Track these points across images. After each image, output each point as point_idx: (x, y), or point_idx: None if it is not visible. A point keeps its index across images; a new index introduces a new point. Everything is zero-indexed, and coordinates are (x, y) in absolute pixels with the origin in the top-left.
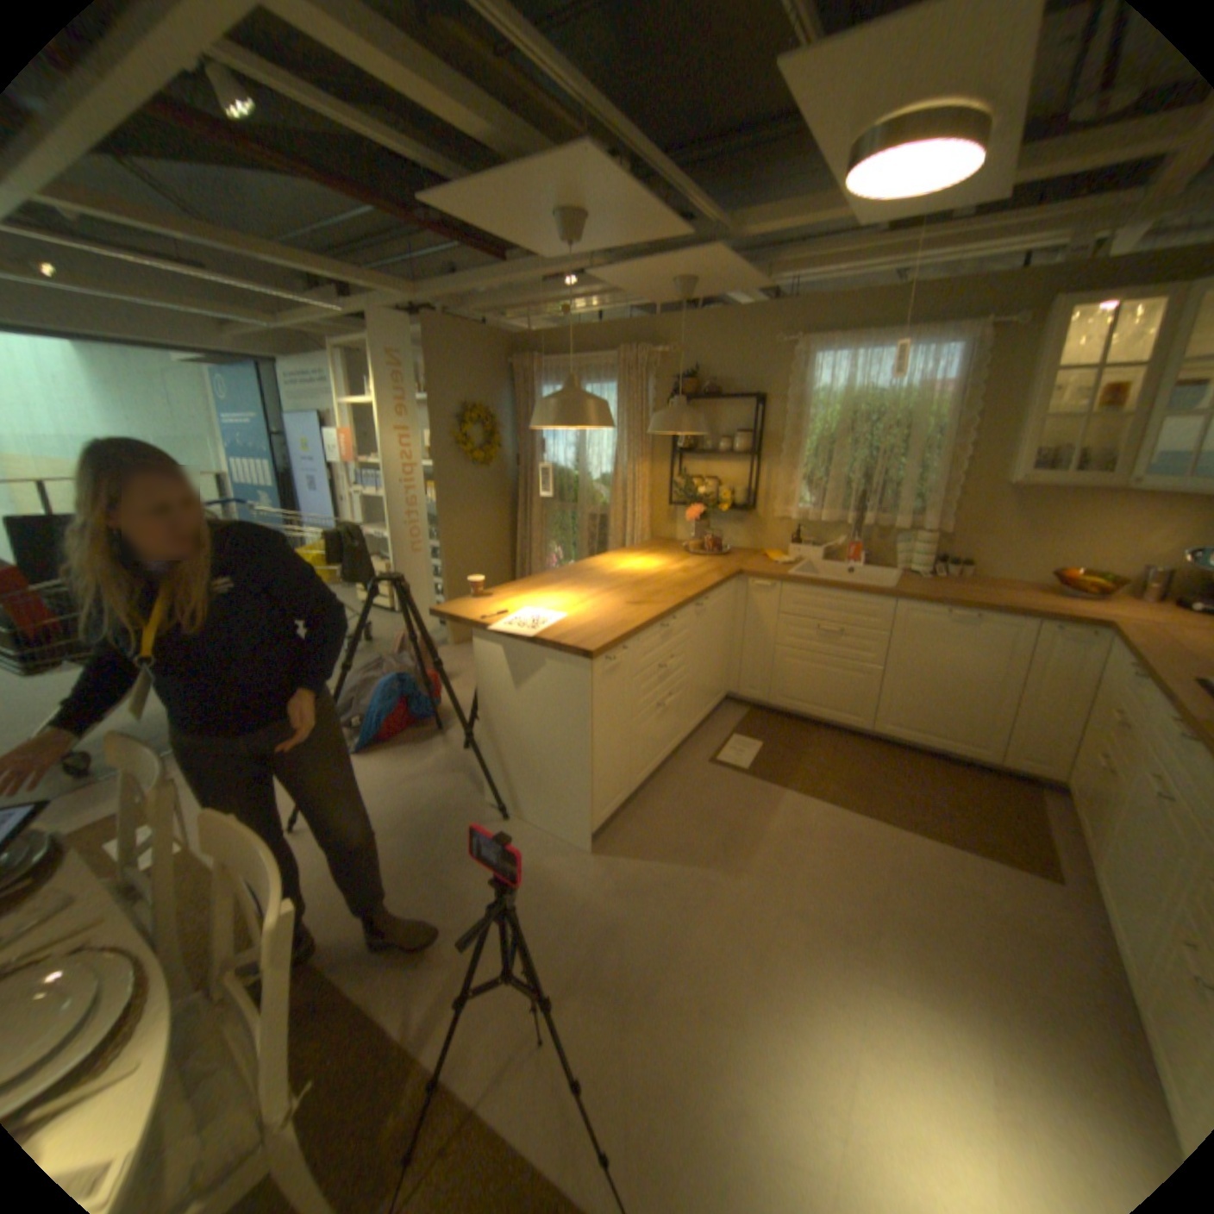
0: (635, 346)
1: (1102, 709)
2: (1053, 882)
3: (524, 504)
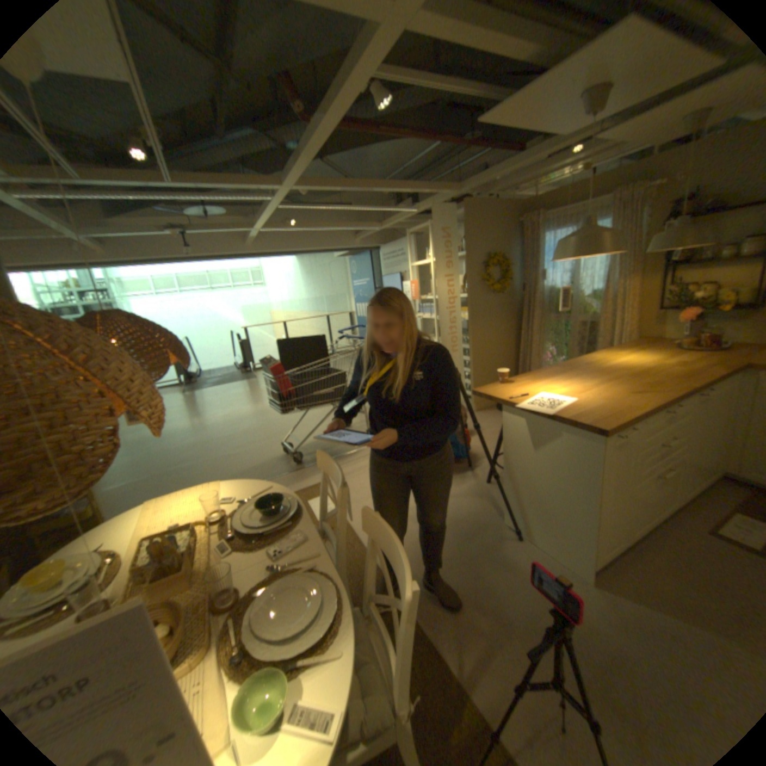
0: (630, 184)
1: None
2: None
3: (526, 316)
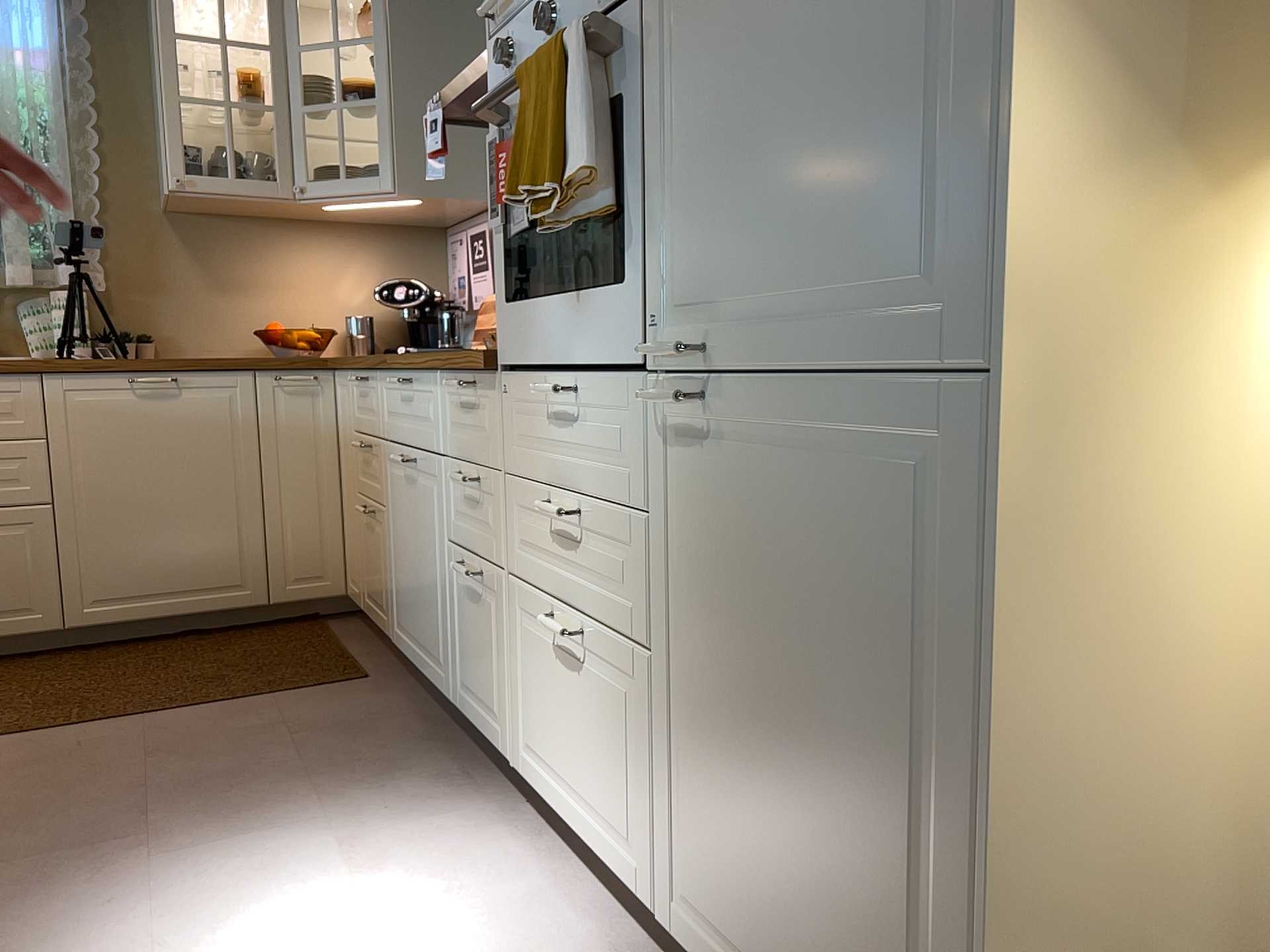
0: None
1: (347, 464)
2: (357, 680)
3: None
